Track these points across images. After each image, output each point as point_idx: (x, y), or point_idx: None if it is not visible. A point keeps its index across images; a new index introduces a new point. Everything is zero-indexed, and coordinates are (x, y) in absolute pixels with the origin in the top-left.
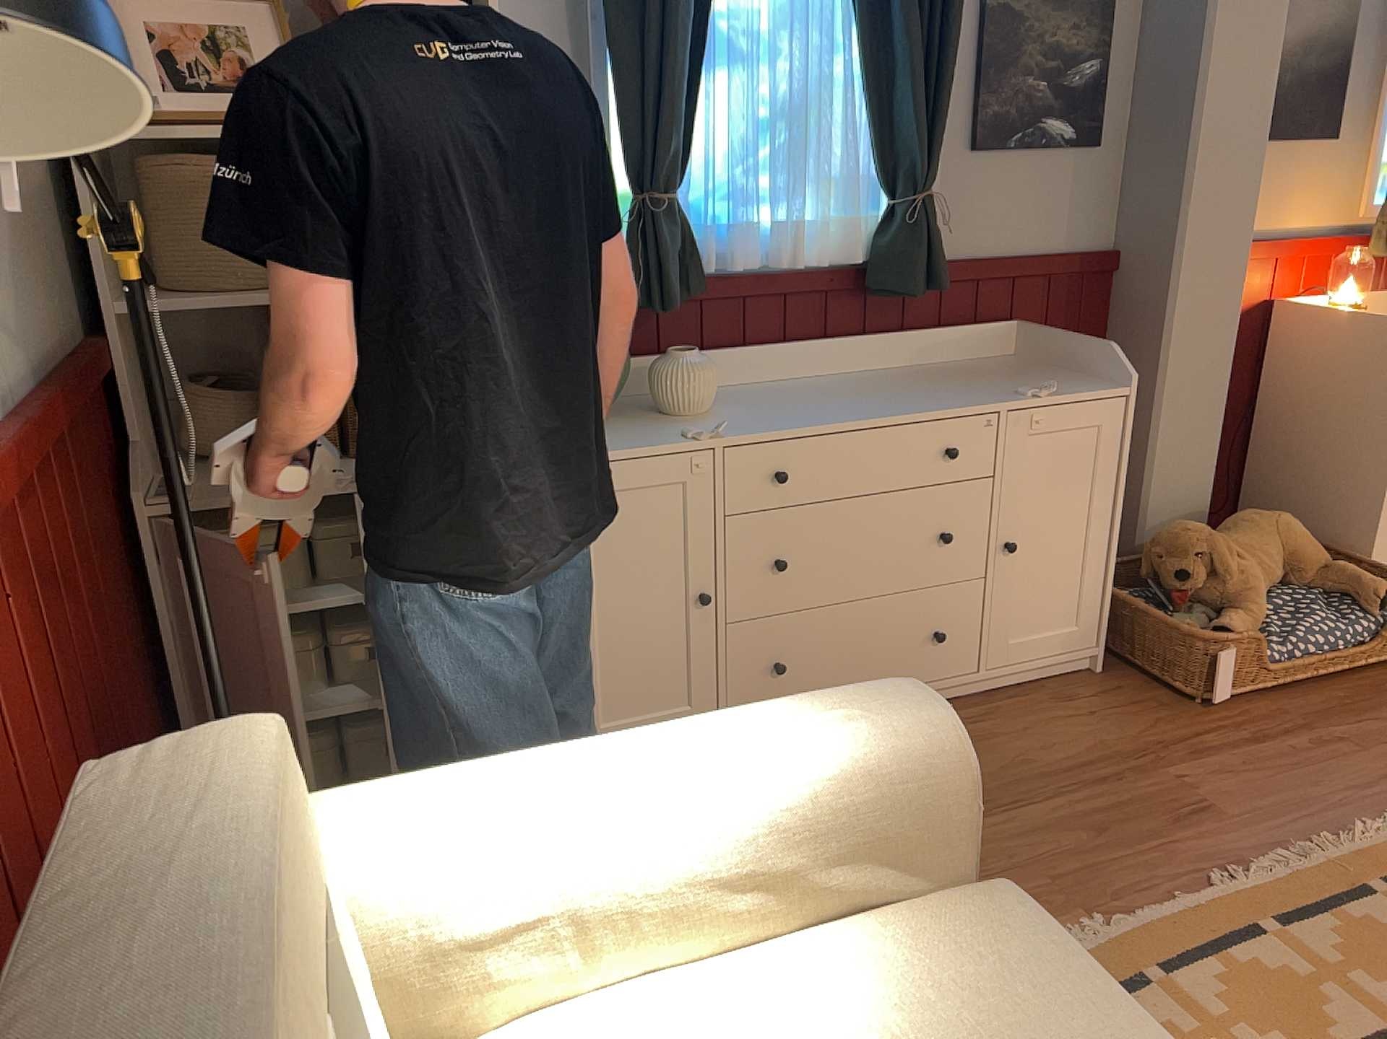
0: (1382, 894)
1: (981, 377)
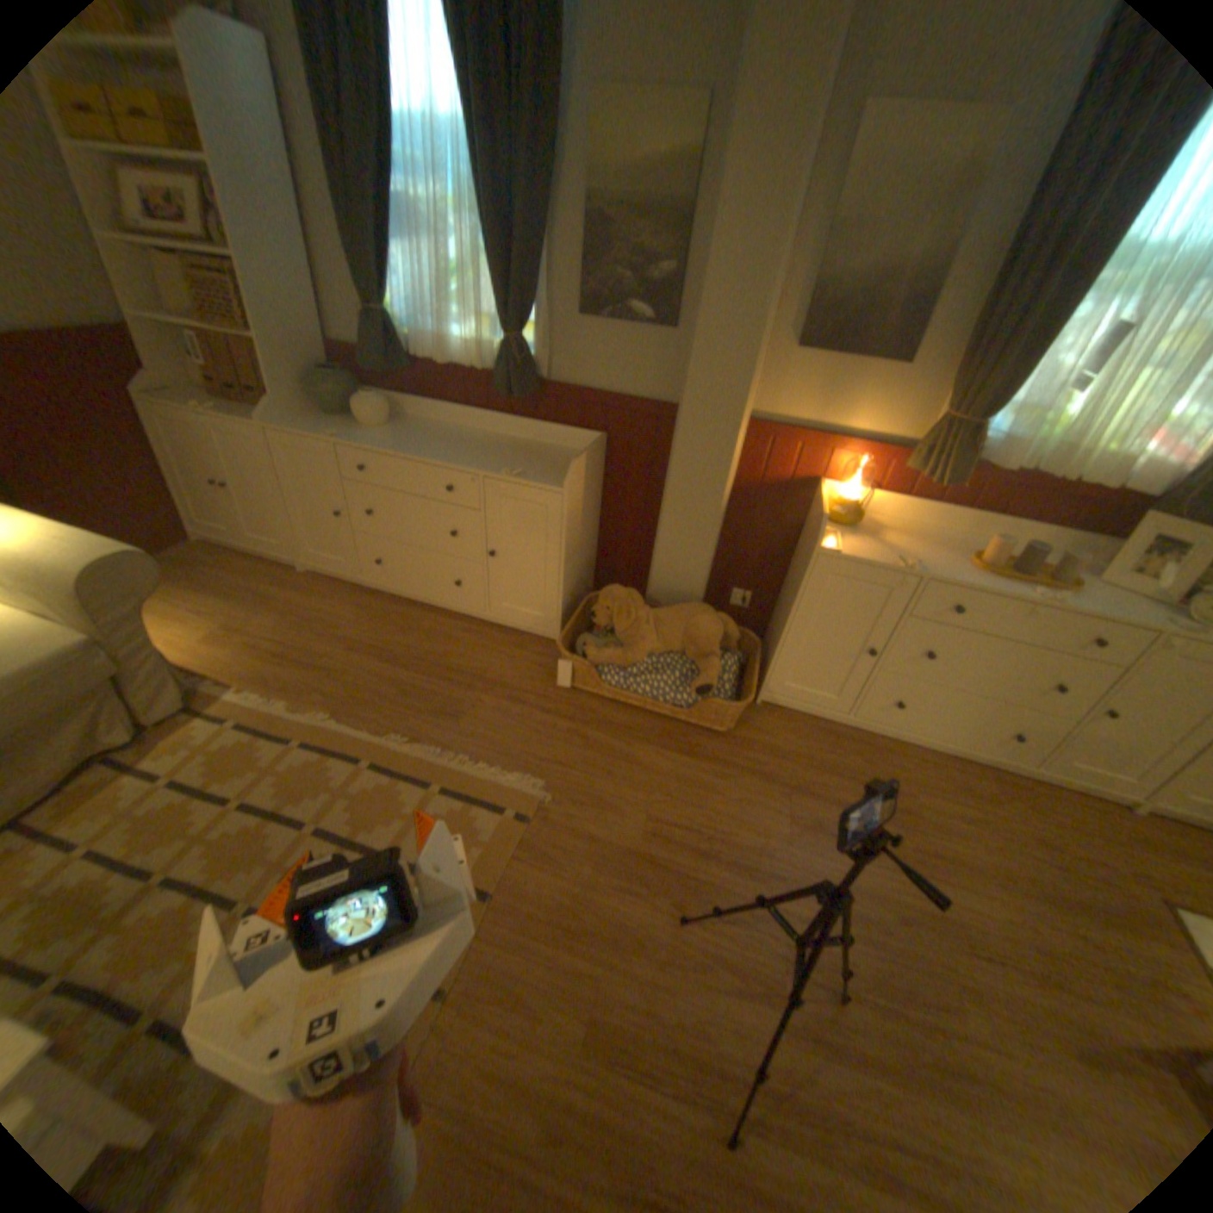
0: (428, 790)
1: (531, 458)
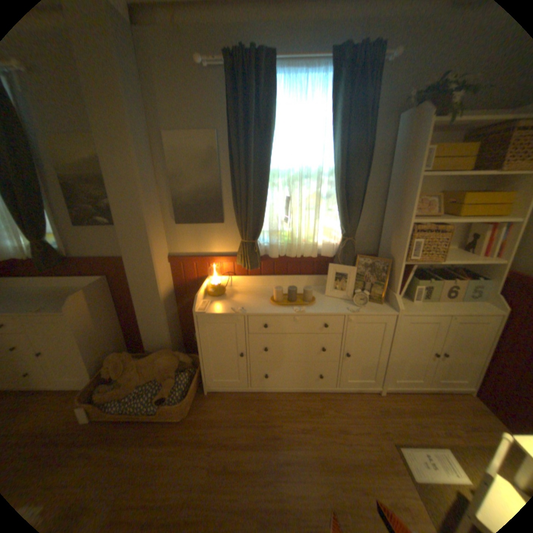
0: None
1: (58, 297)
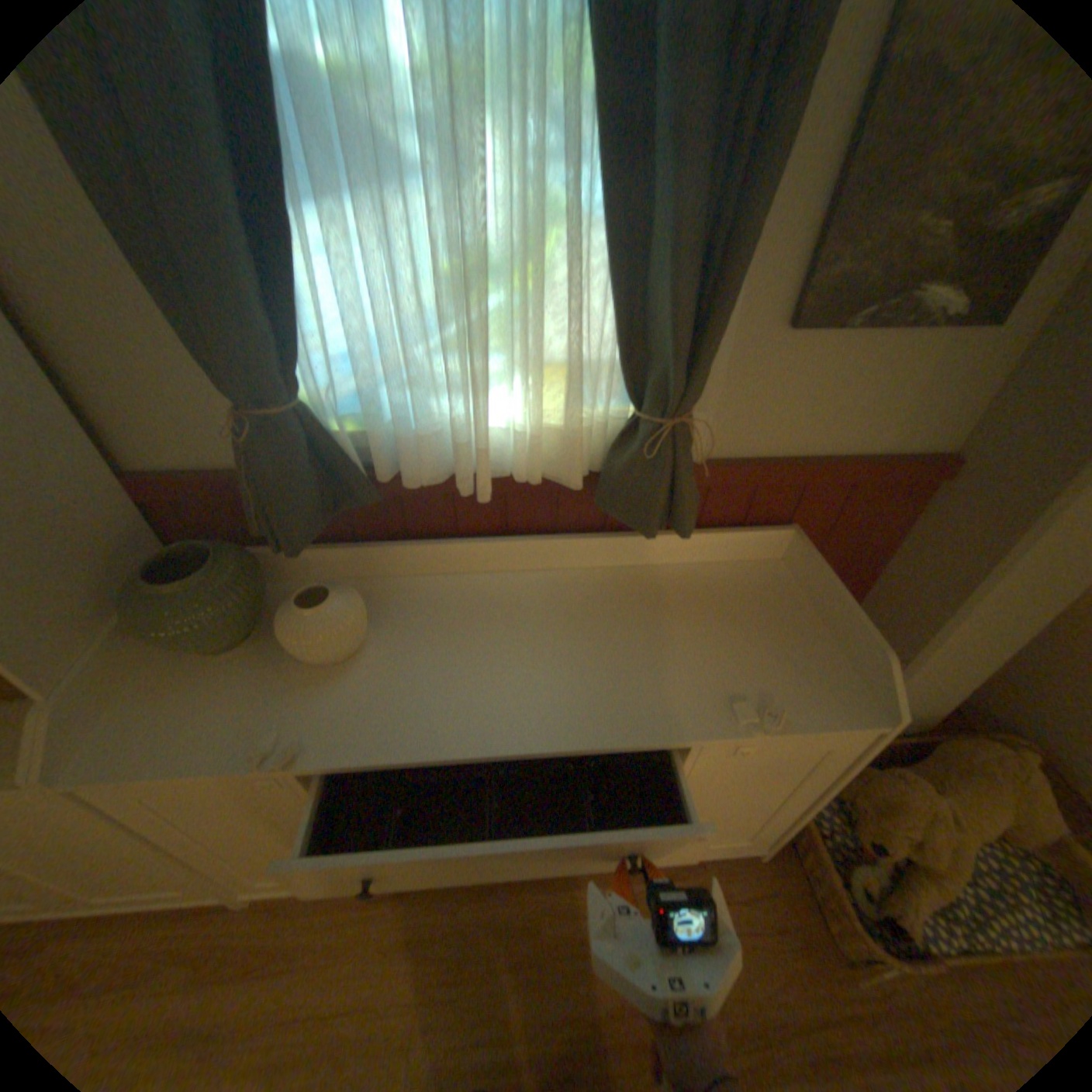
0: None
1: (712, 623)
